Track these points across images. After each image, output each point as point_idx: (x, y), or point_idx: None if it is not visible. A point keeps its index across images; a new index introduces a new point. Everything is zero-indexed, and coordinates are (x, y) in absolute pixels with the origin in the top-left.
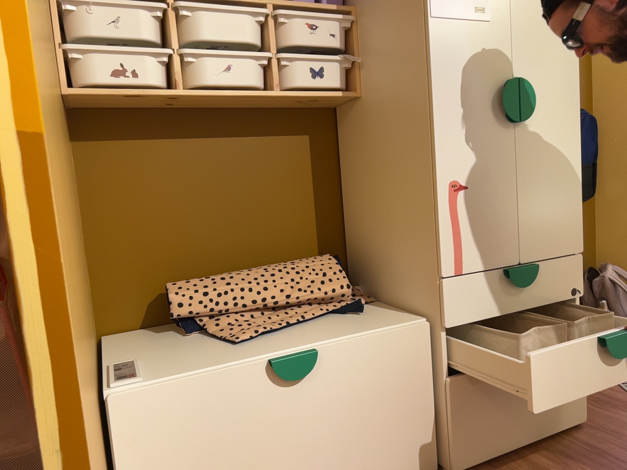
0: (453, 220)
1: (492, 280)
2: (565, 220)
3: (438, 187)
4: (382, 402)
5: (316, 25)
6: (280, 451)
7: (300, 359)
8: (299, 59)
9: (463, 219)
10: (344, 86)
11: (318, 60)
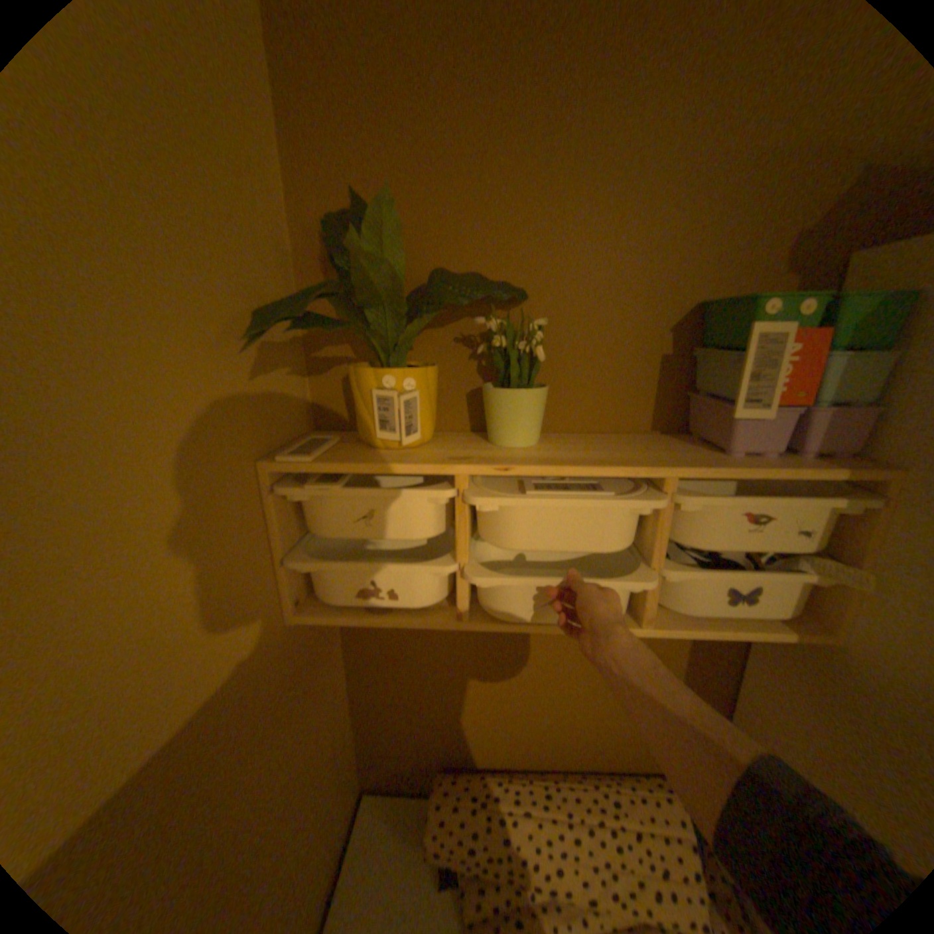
0: None
1: None
2: None
3: None
4: None
5: (774, 519)
6: None
7: None
8: (710, 579)
9: None
10: (803, 612)
11: (756, 581)
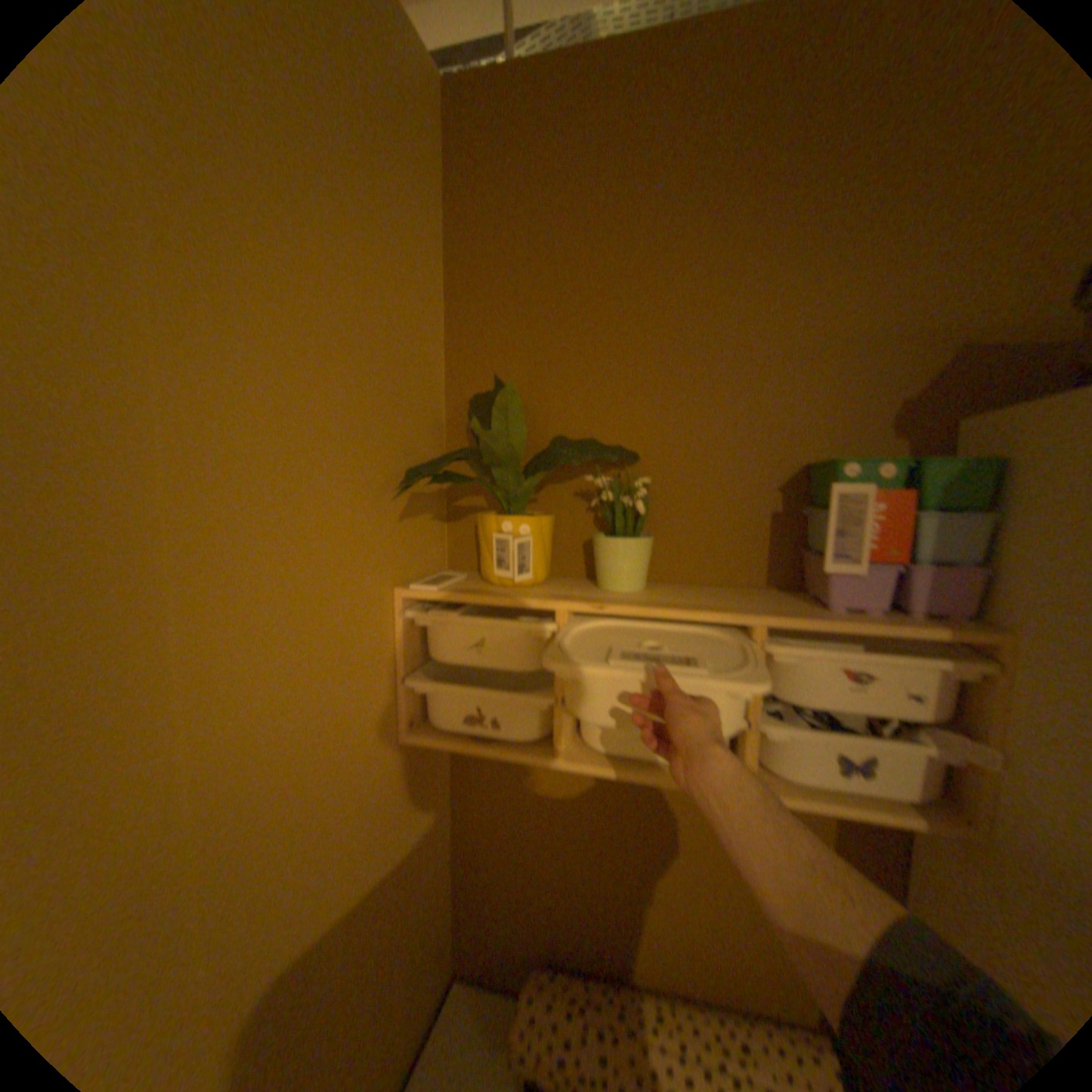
0: None
1: None
2: None
3: None
4: None
5: (872, 677)
6: None
7: None
8: (812, 739)
9: None
10: (936, 796)
11: (864, 747)
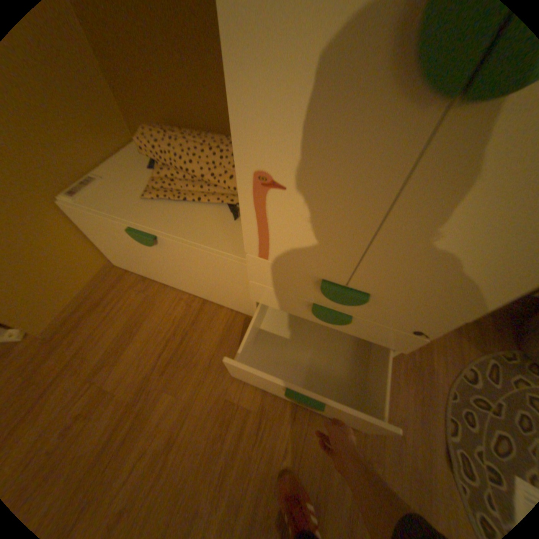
0: (258, 214)
1: (304, 278)
2: (459, 288)
3: (239, 168)
4: (212, 278)
5: None
6: (155, 263)
7: (143, 236)
8: None
9: (272, 218)
10: None
11: None
